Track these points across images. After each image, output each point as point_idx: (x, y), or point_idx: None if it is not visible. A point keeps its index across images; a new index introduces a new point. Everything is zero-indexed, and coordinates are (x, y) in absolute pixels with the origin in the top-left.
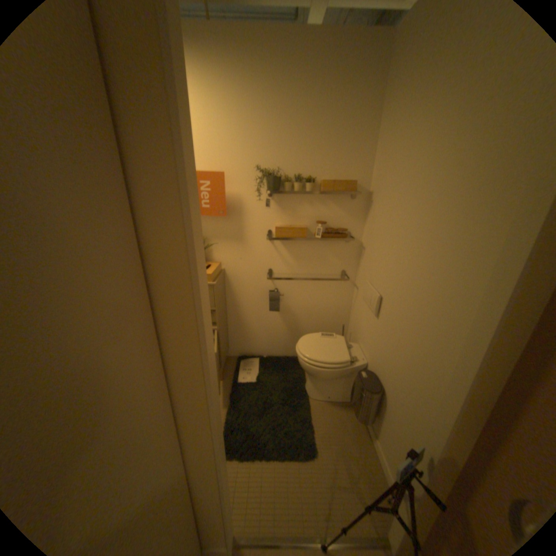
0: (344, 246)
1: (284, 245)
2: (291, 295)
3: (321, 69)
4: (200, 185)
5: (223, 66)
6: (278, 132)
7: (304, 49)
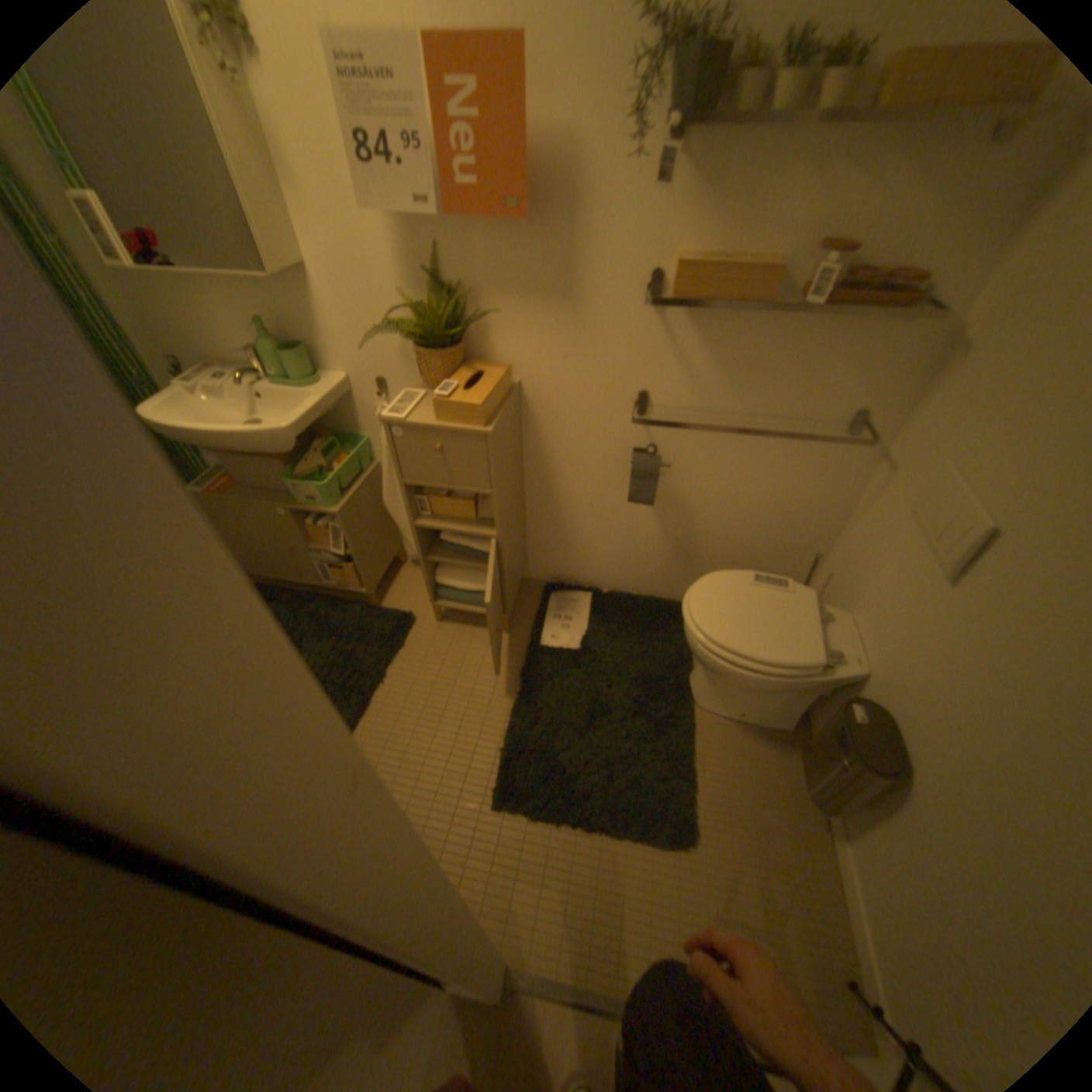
0: (892, 333)
1: (697, 321)
2: (690, 464)
3: None
4: (444, 94)
5: None
6: None
7: None
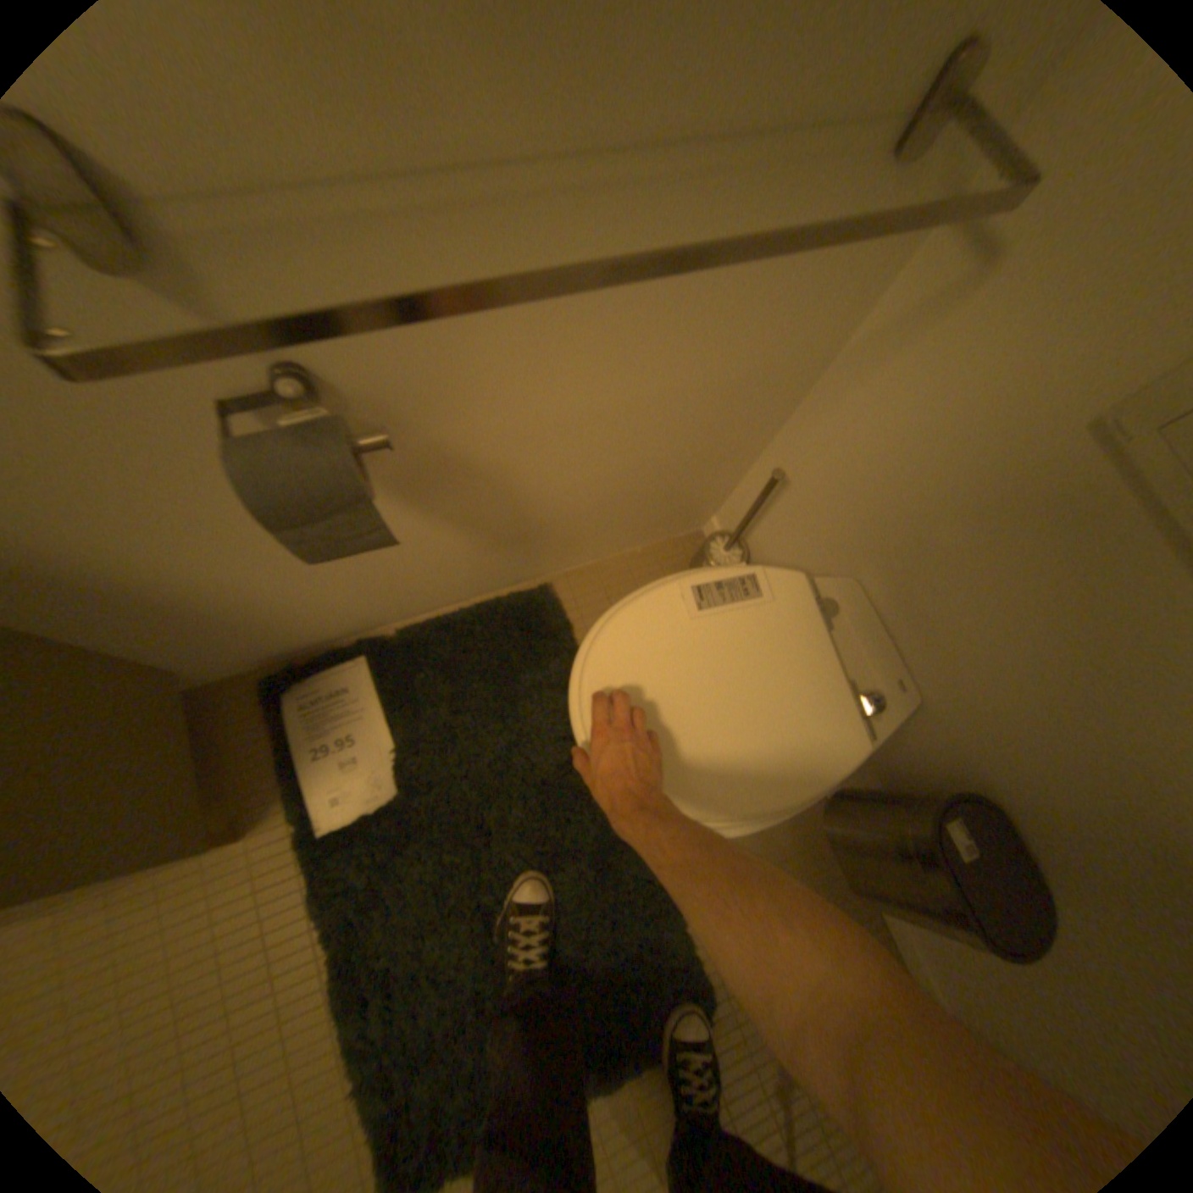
0: None
1: None
2: (448, 373)
3: None
4: None
5: None
6: None
7: None
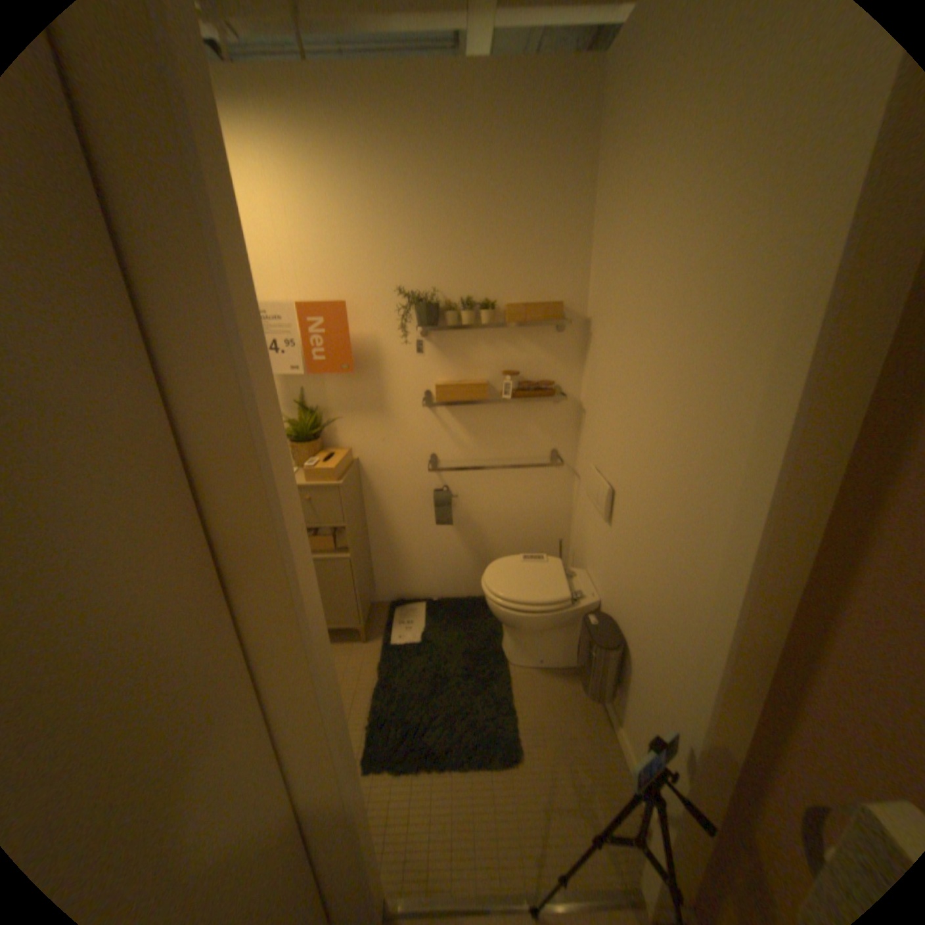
0: (552, 411)
1: (454, 414)
2: (471, 495)
3: (492, 127)
4: (308, 325)
5: (333, 133)
6: (430, 231)
7: (461, 97)
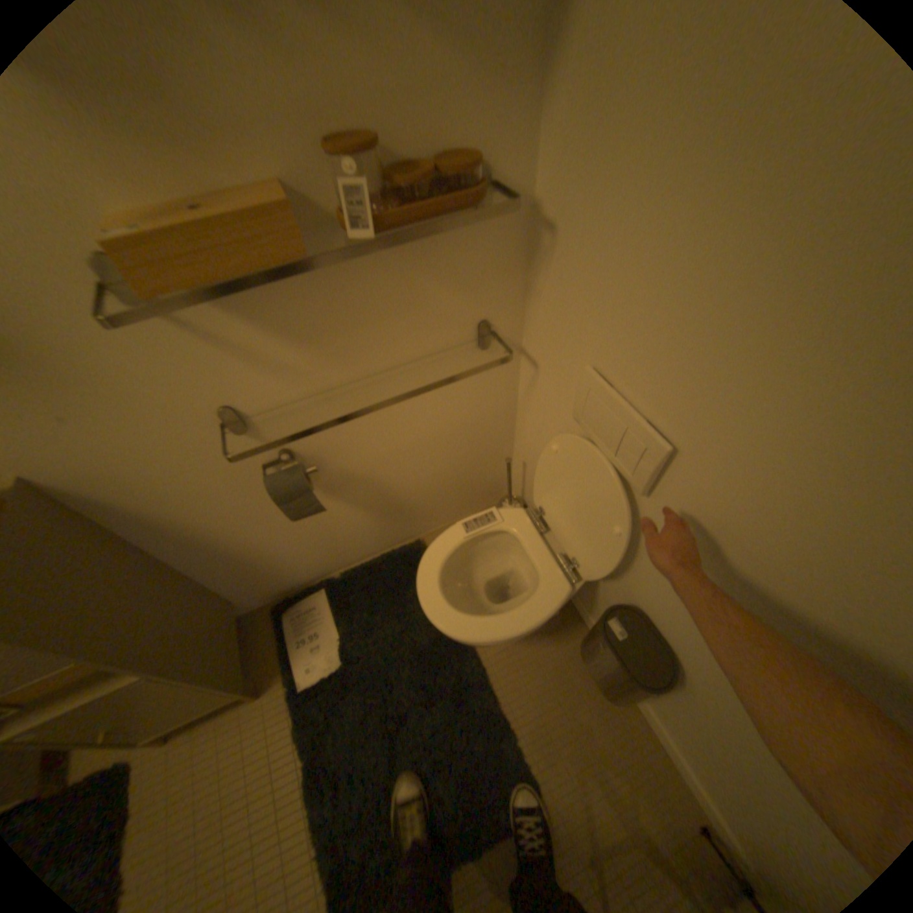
0: (471, 233)
1: (226, 302)
2: (340, 444)
3: None
4: None
5: None
6: None
7: None
